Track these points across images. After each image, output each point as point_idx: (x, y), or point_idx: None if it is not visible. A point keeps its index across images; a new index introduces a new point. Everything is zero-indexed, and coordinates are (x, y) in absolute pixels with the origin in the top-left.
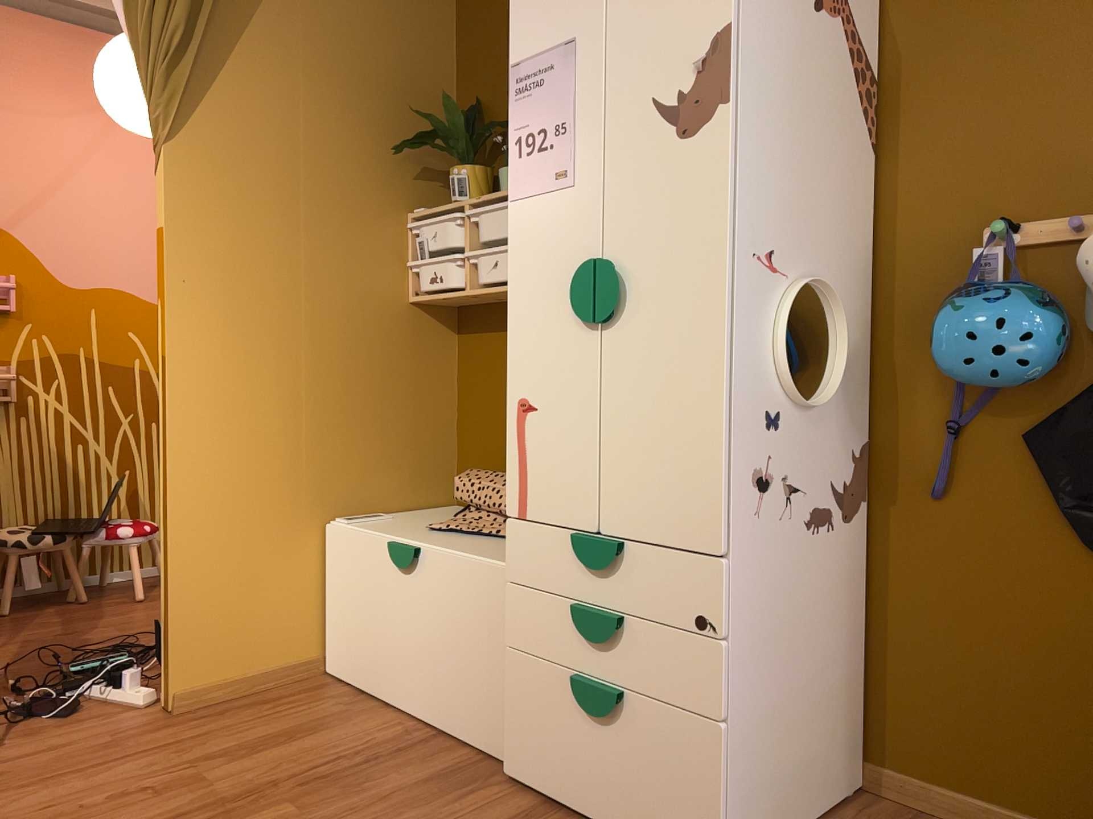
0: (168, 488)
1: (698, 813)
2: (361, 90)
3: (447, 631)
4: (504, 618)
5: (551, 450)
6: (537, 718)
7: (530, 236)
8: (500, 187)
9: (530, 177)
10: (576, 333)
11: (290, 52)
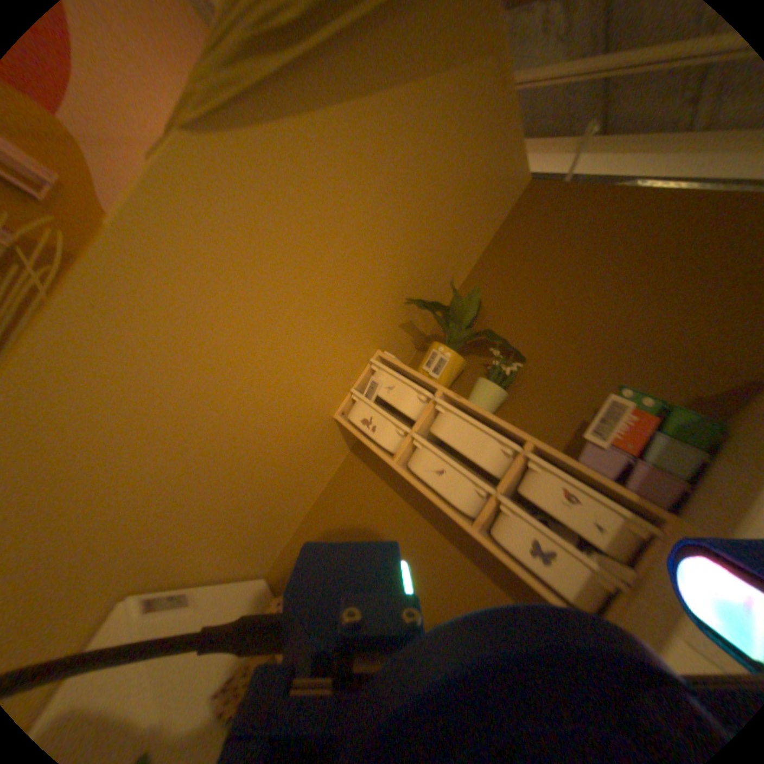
0: None
1: None
2: (412, 235)
3: None
4: None
5: None
6: None
7: None
8: (472, 392)
9: None
10: None
11: (384, 157)
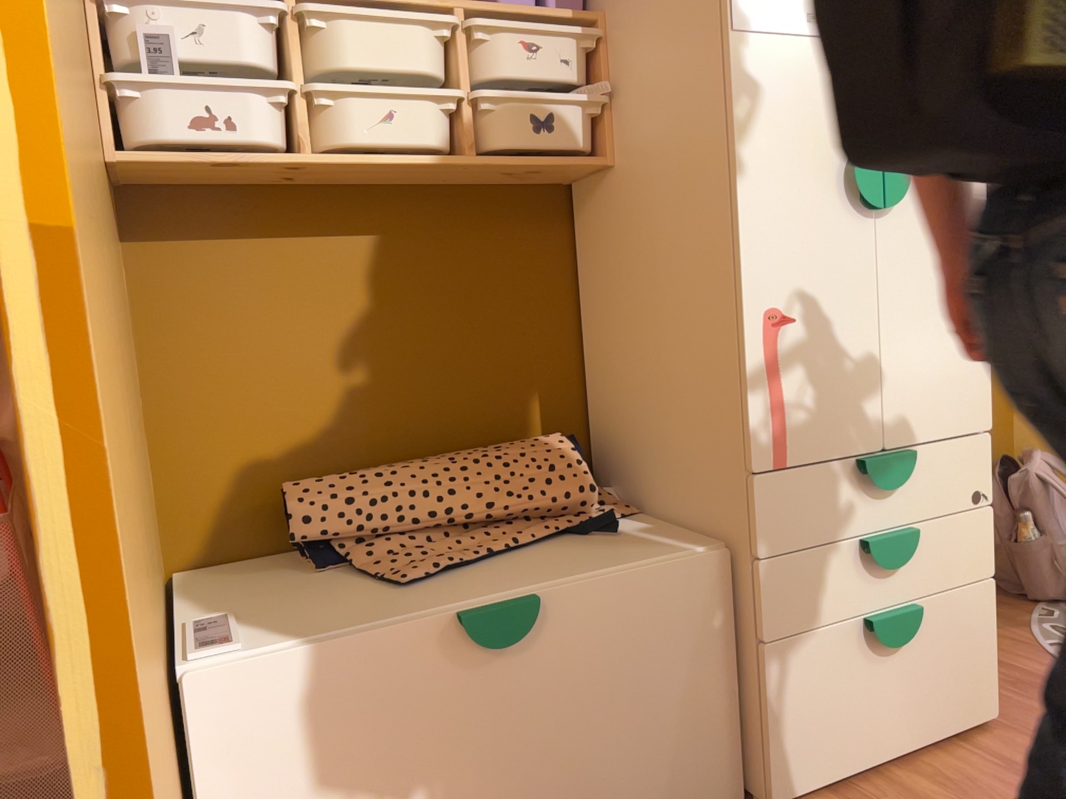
0: (123, 738)
1: (981, 667)
2: None
3: (613, 695)
4: (764, 608)
5: (821, 369)
6: (819, 701)
7: (774, 88)
8: None
9: (770, 7)
10: (846, 222)
11: None
